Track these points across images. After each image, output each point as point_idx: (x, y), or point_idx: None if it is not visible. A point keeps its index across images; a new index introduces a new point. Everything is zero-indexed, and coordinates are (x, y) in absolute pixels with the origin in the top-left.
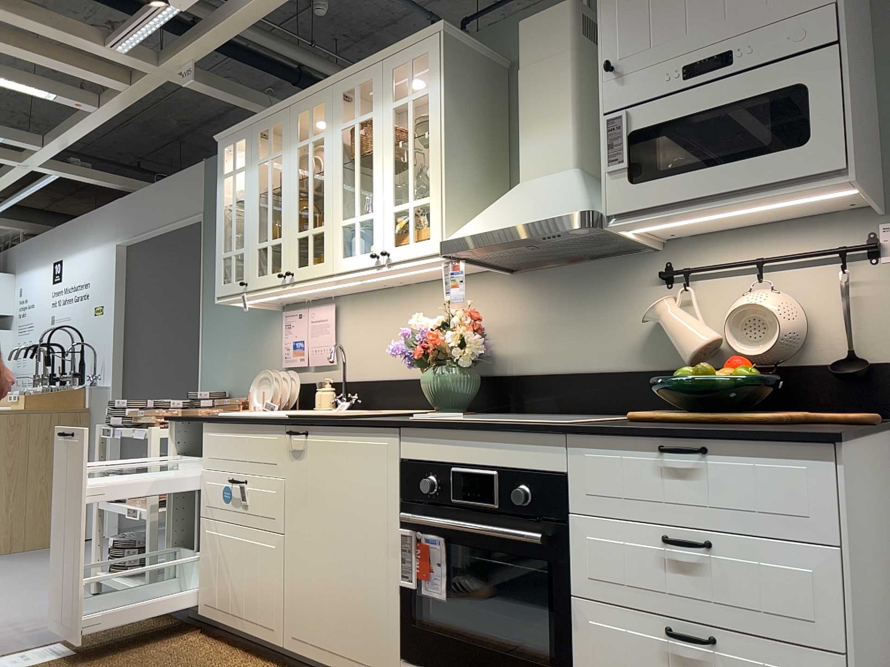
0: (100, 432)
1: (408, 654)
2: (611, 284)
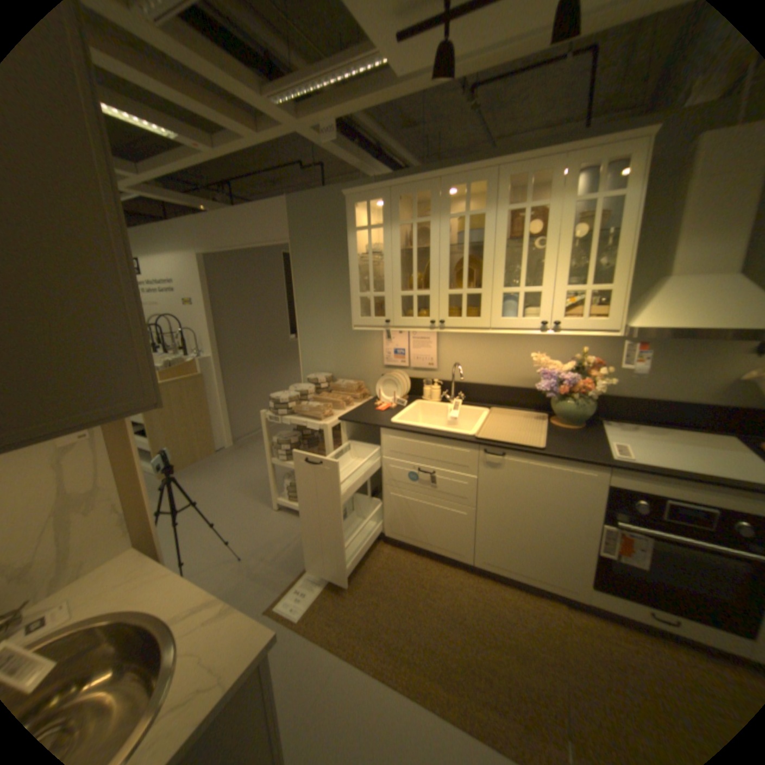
0: (264, 418)
1: (602, 589)
2: (708, 348)
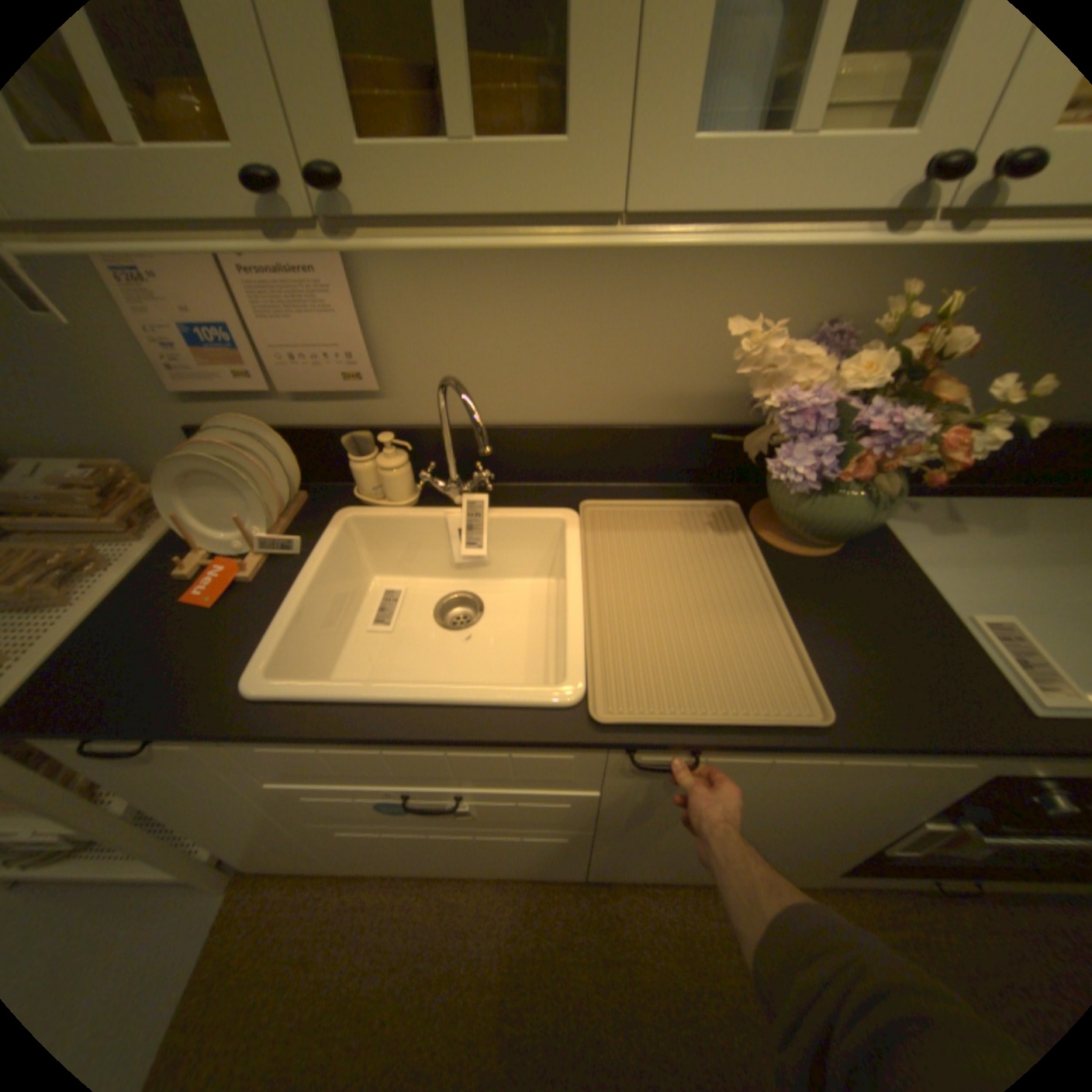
0: None
1: (860, 876)
2: None
